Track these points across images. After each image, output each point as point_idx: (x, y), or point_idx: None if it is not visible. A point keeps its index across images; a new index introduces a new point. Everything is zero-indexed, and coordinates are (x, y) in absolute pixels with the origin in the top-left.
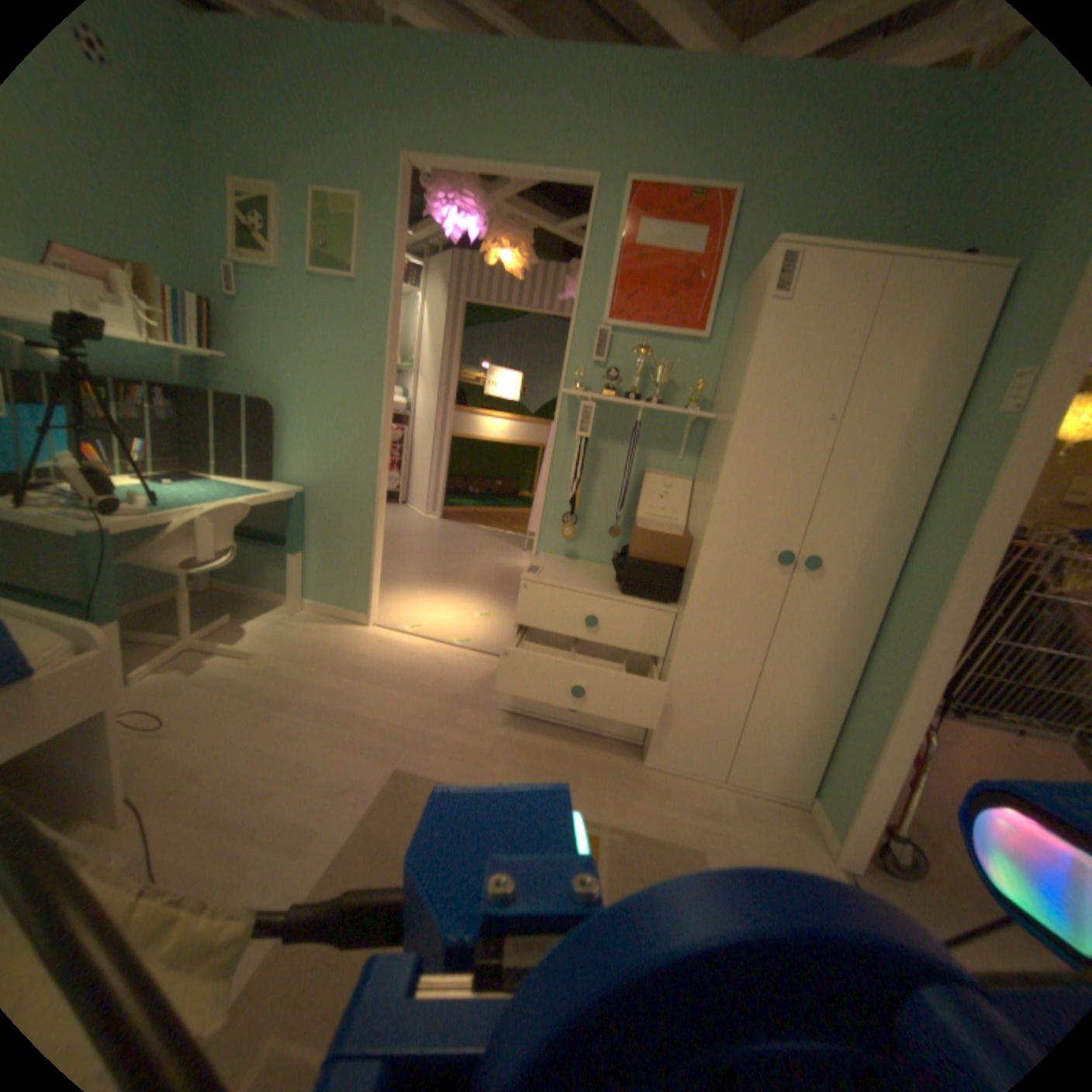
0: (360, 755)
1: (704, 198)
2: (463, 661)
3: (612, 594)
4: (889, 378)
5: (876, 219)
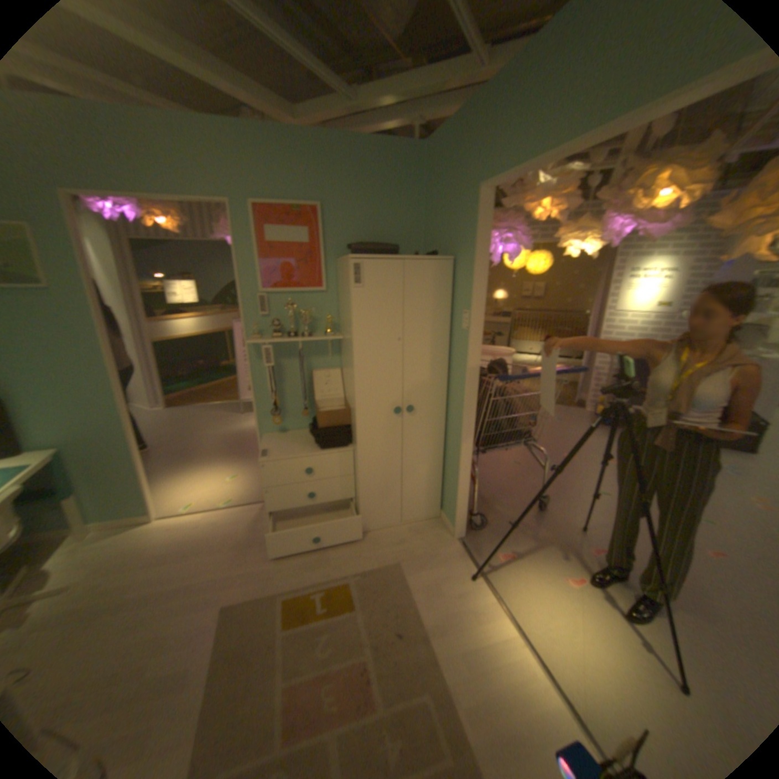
0: (191, 612)
1: (298, 211)
2: (232, 518)
3: (315, 452)
4: (417, 316)
5: (393, 216)
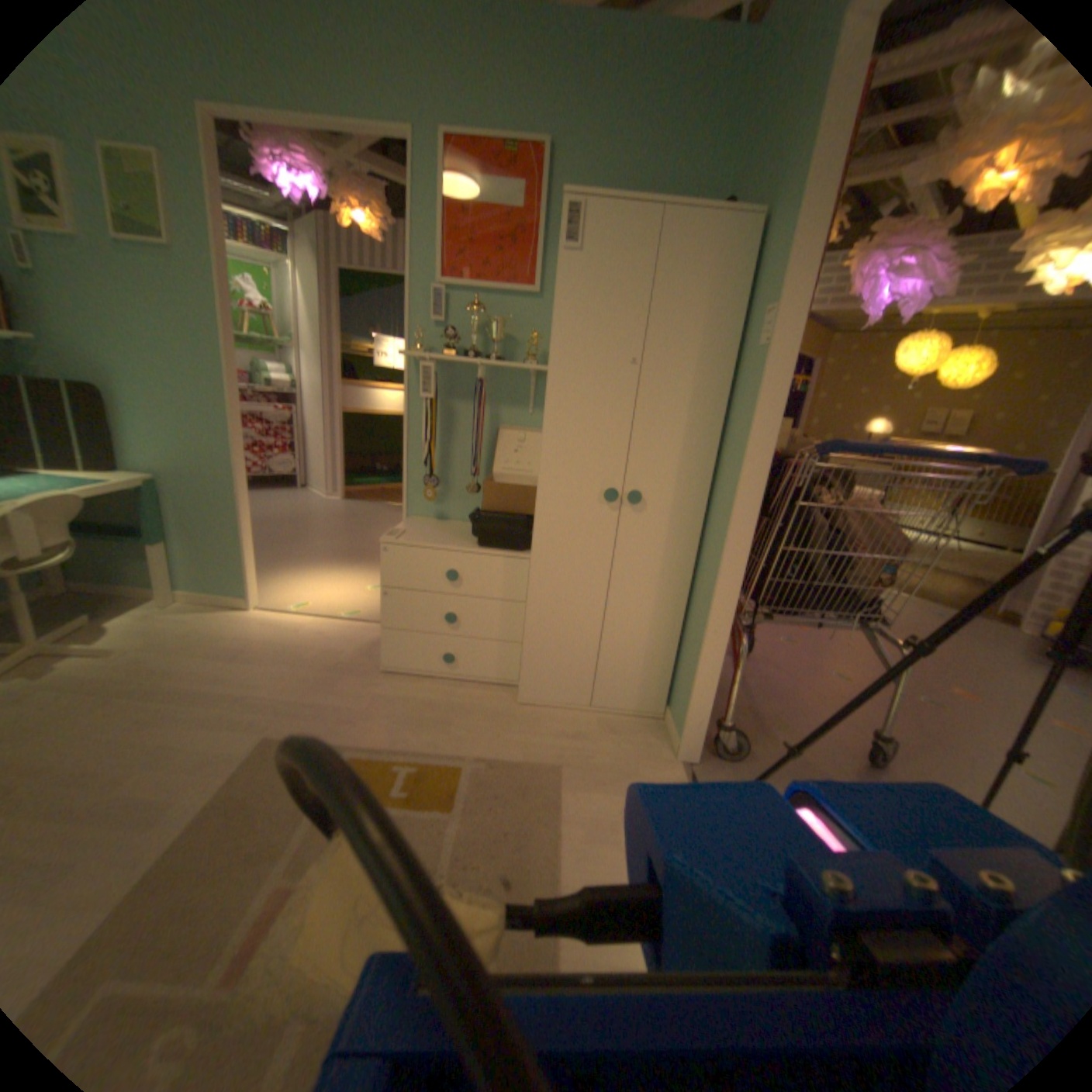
0: (227, 731)
1: (516, 150)
2: (349, 632)
3: (470, 548)
4: (675, 321)
5: (676, 169)
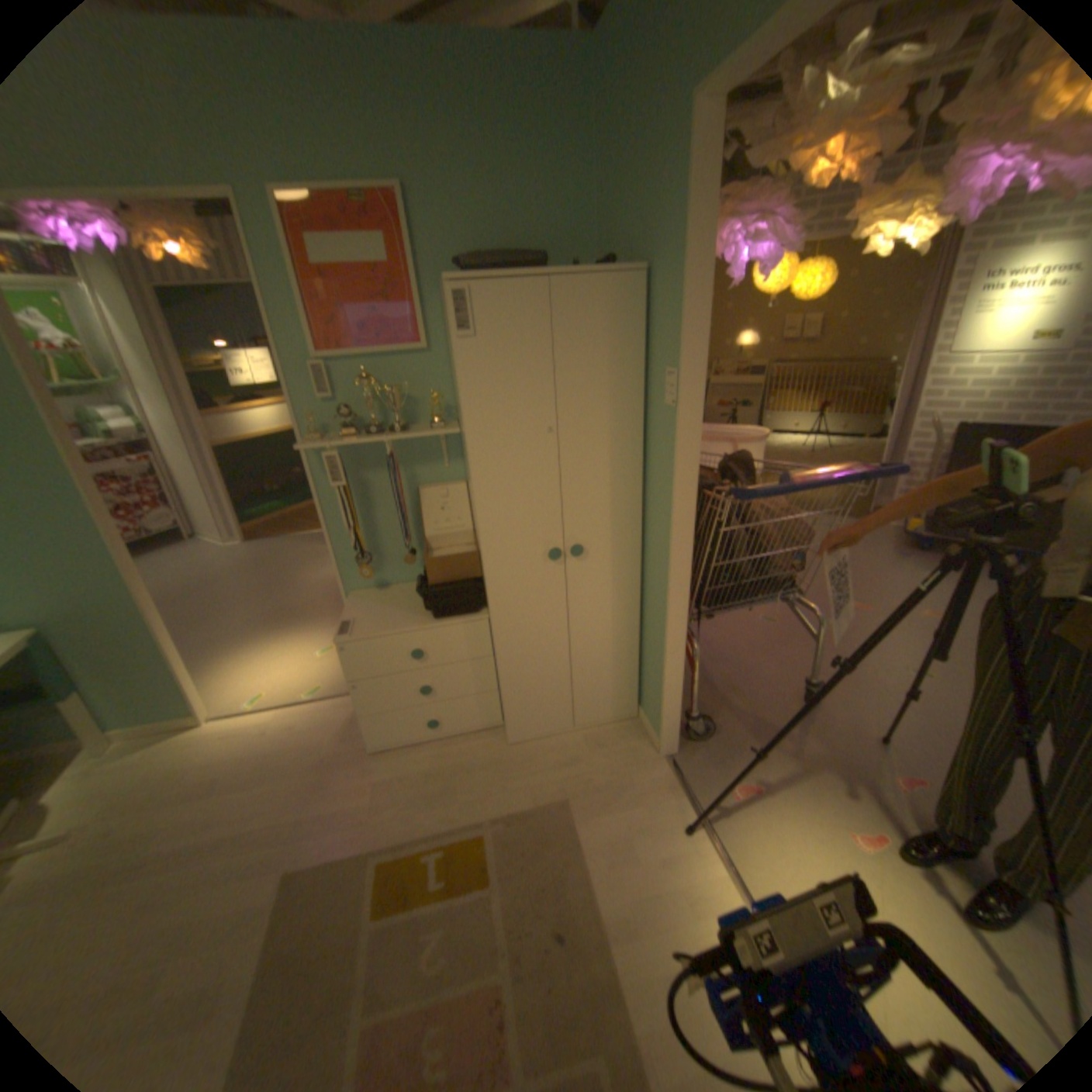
0: (239, 879)
1: (363, 197)
2: (317, 716)
3: (427, 622)
4: (582, 384)
5: (539, 195)
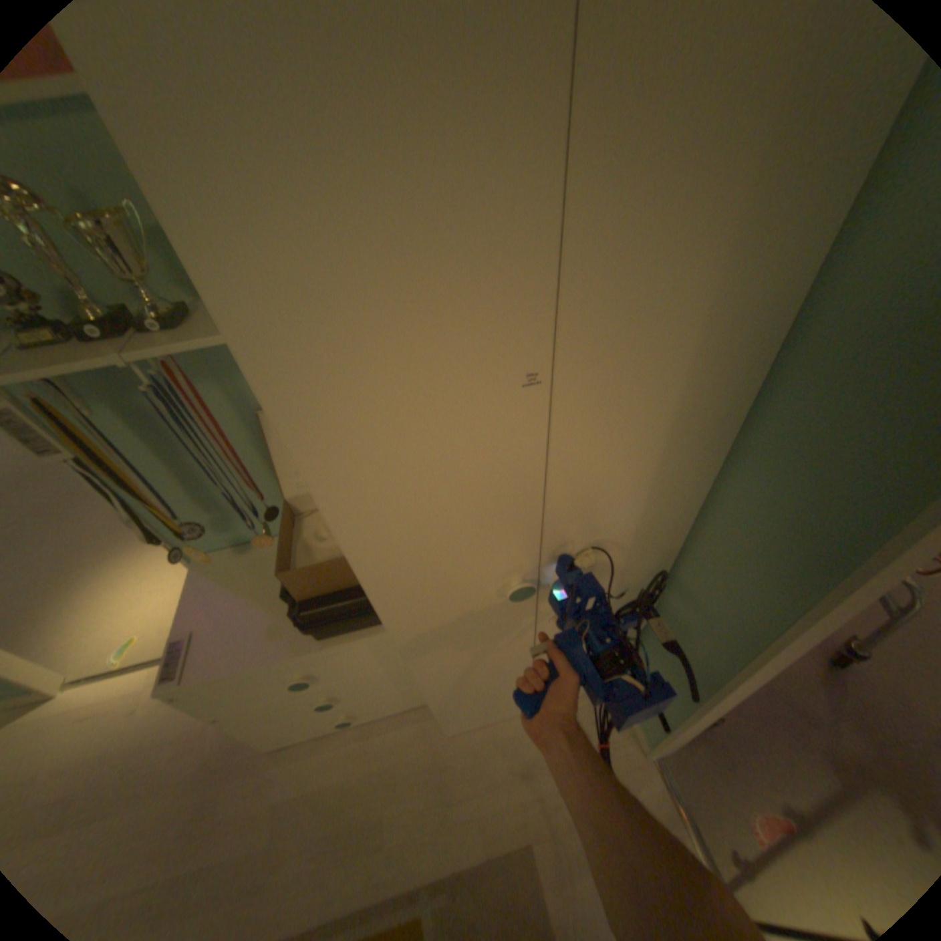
0: None
1: None
2: None
3: (307, 645)
4: (663, 222)
5: None
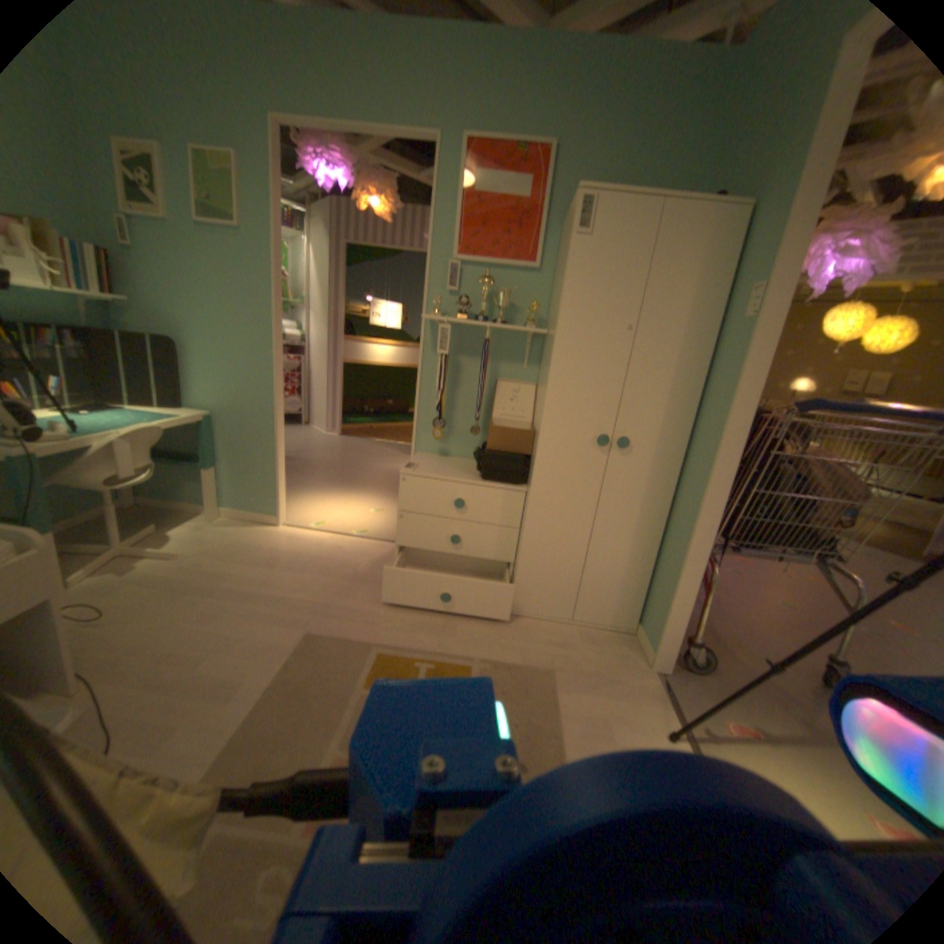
0: (276, 625)
1: (527, 151)
2: (361, 548)
3: (474, 481)
4: (668, 294)
5: (662, 166)
